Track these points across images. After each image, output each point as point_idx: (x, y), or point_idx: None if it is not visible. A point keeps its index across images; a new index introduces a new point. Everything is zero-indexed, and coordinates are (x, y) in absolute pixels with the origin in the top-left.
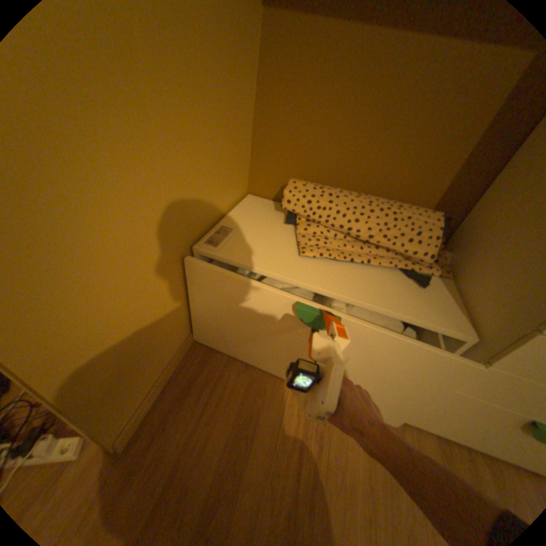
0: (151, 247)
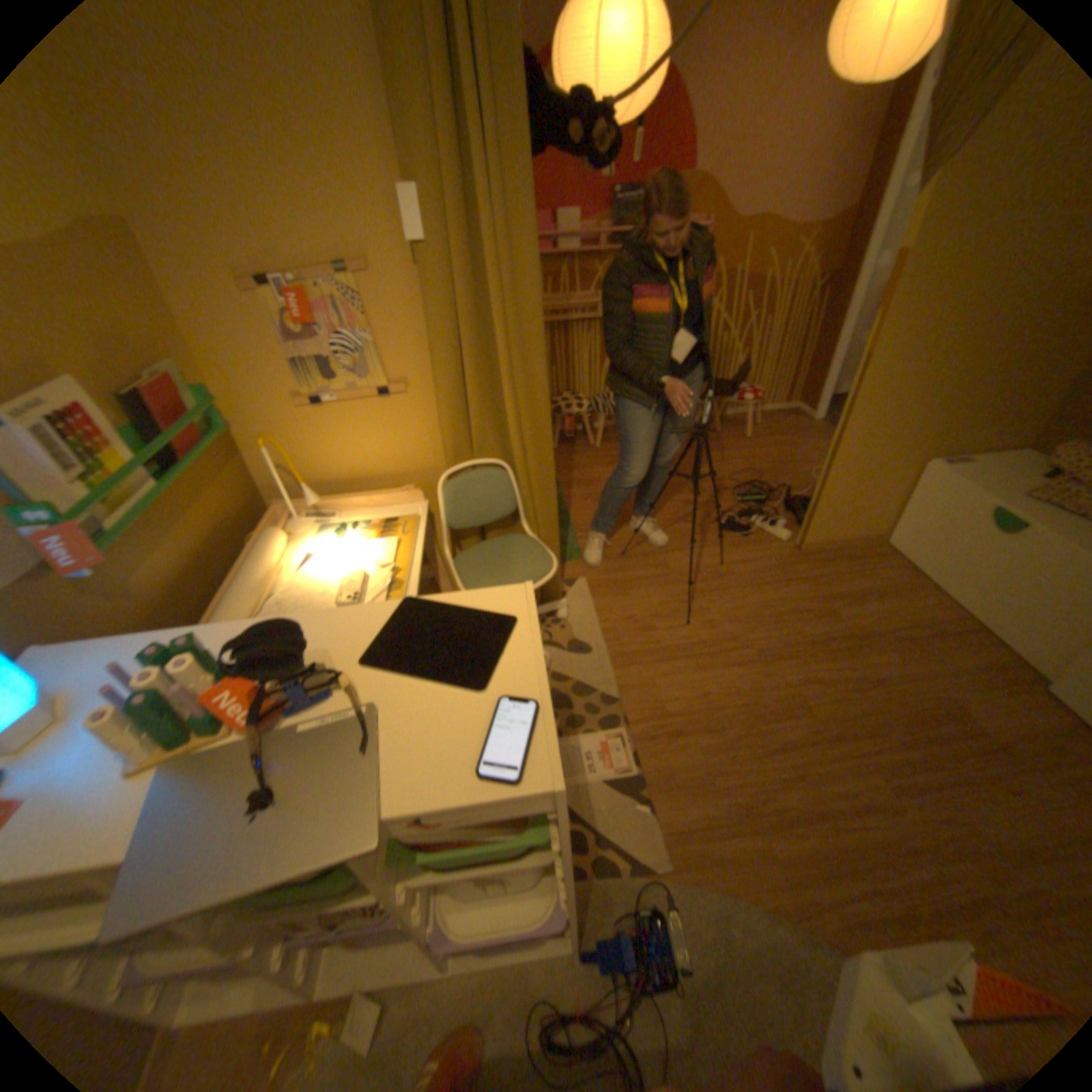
0: (906, 443)
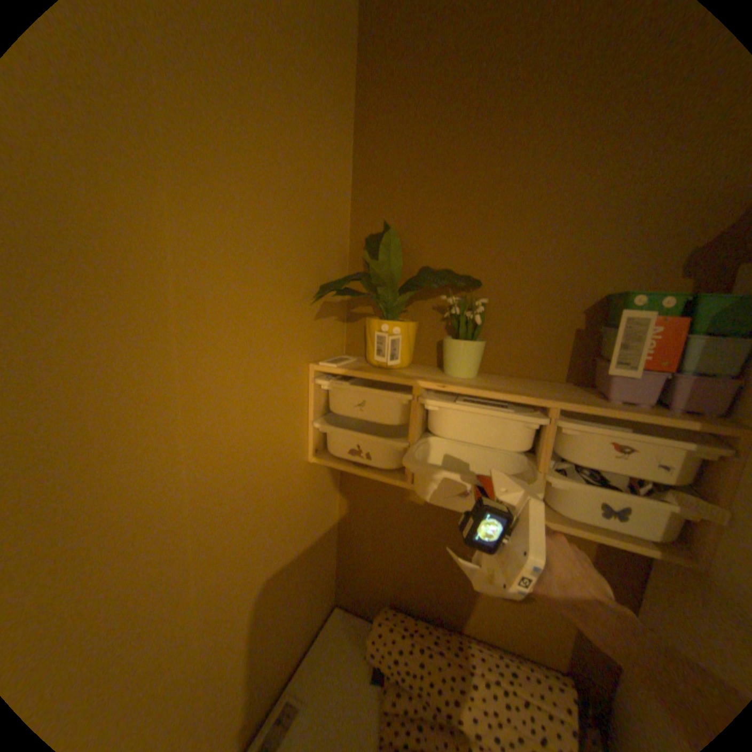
0: None
